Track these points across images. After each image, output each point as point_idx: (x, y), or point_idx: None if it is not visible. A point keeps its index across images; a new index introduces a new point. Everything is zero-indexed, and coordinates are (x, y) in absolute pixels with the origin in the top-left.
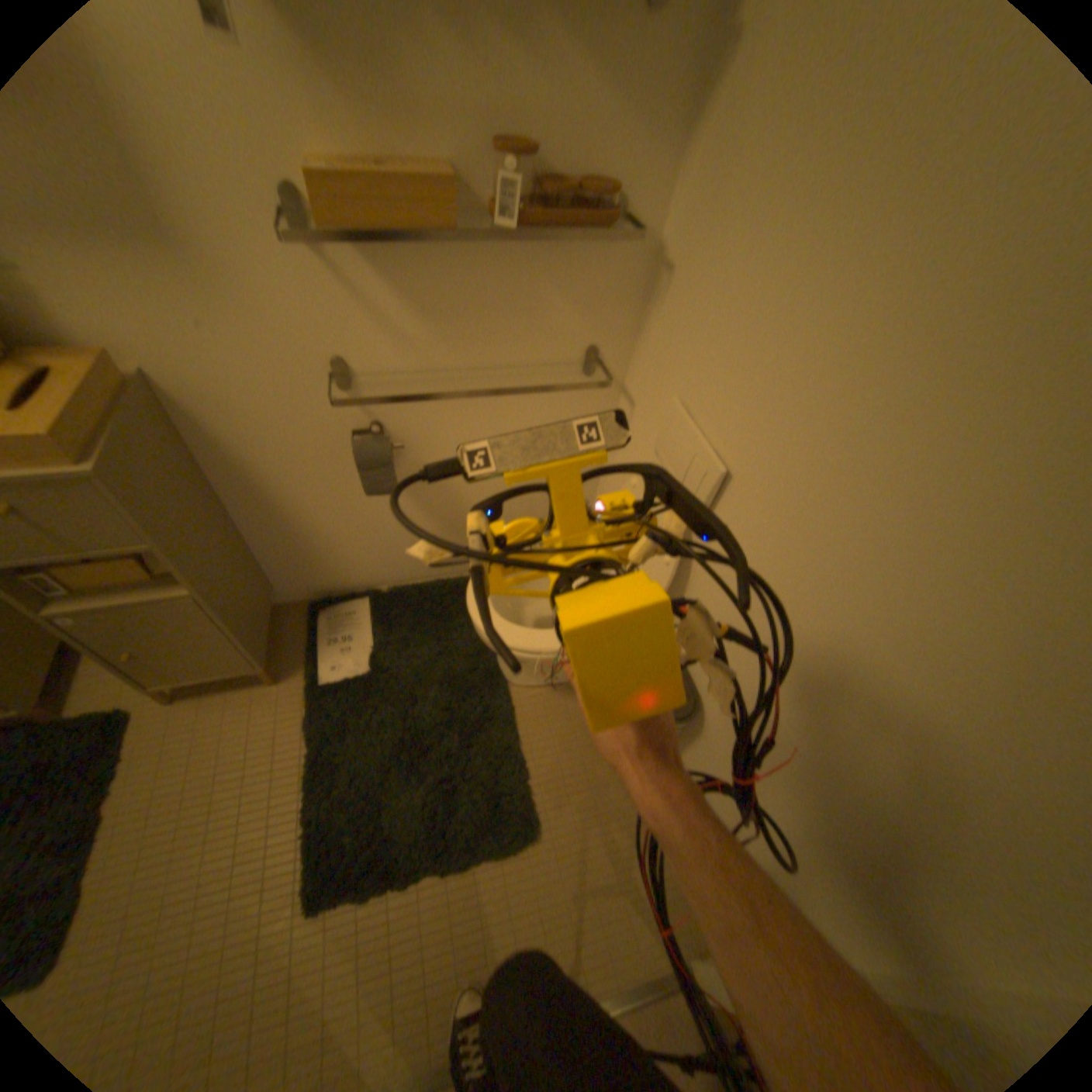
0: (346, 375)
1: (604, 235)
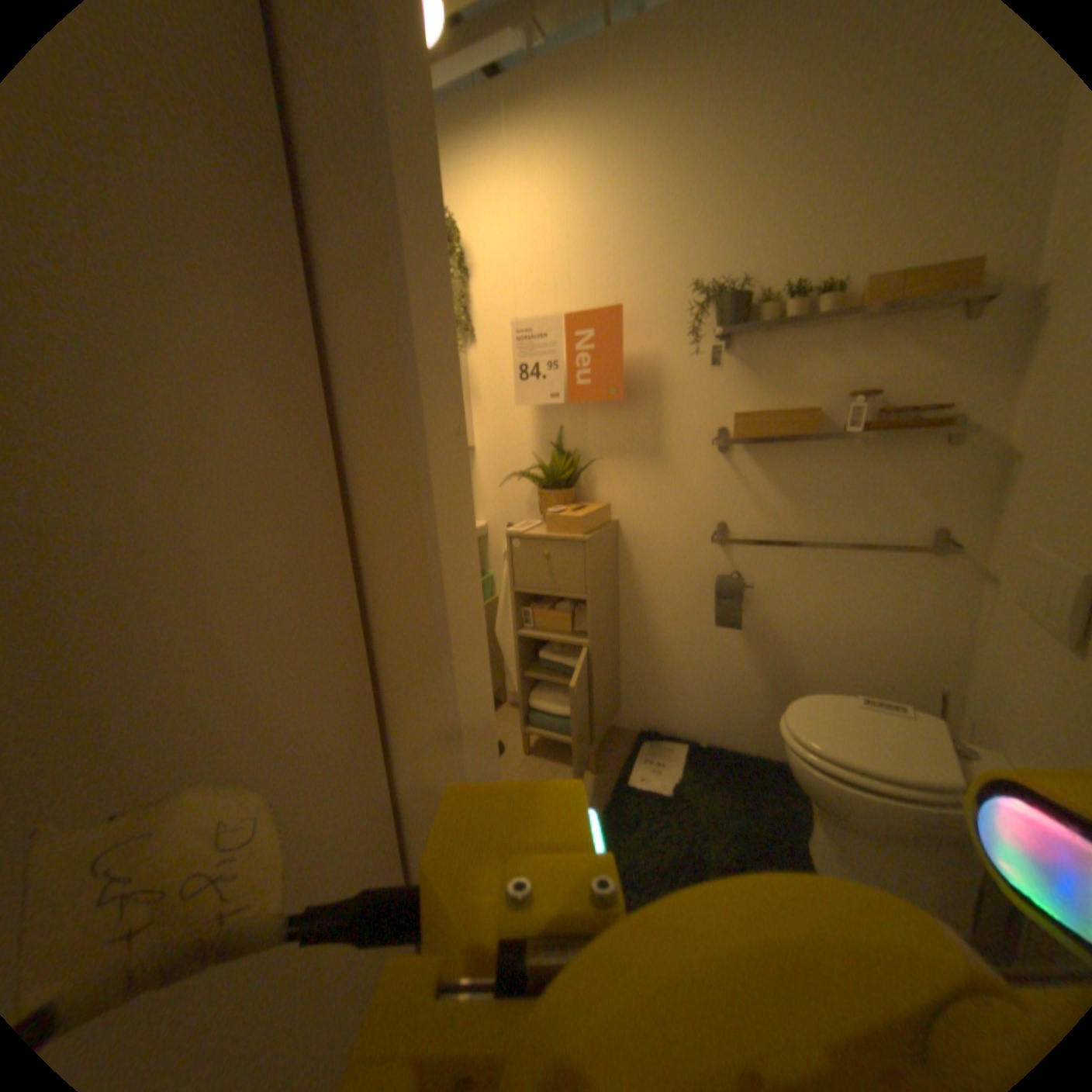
0: (727, 534)
1: (949, 441)
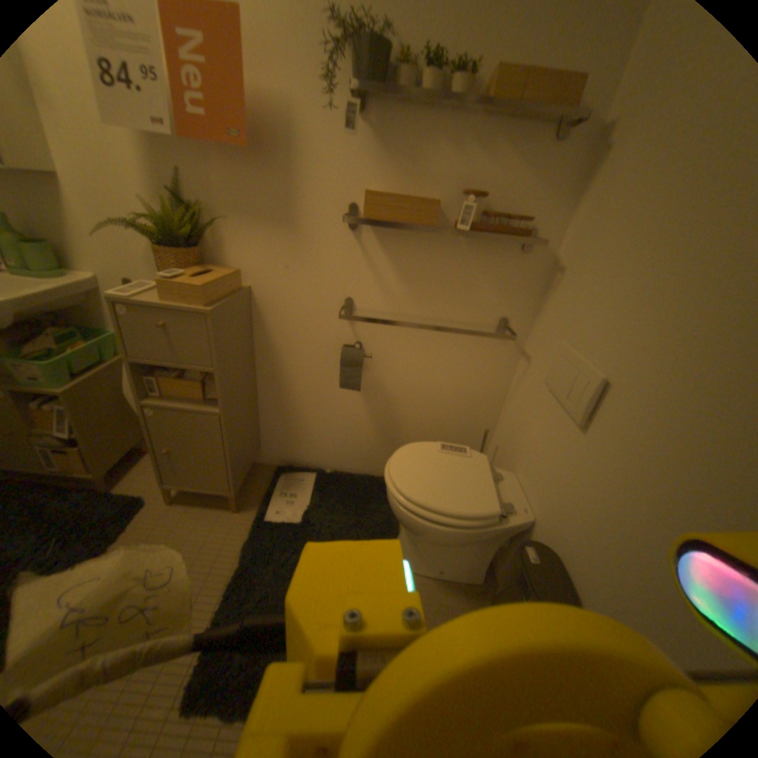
0: (352, 309)
1: (522, 249)
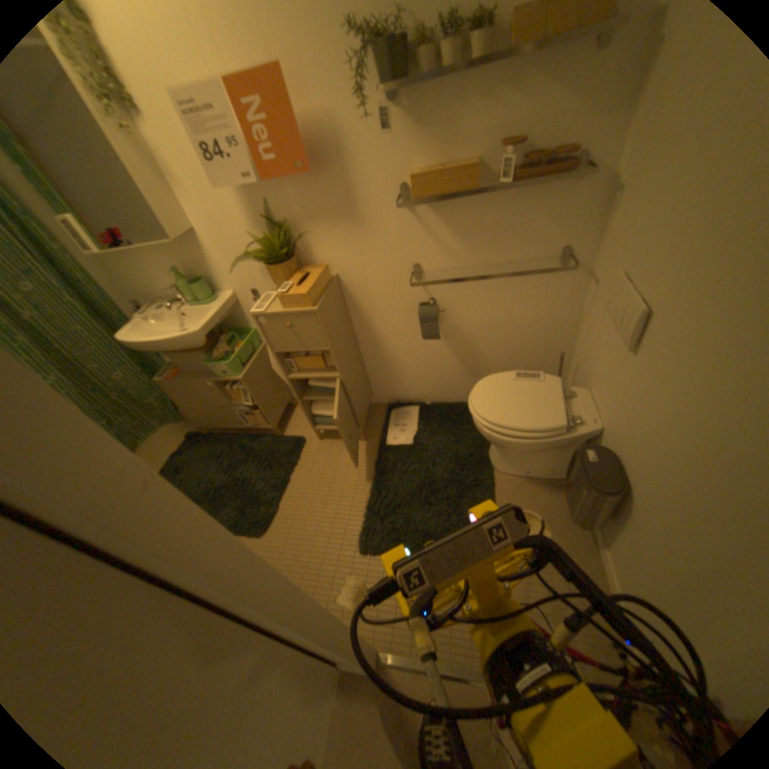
0: (419, 274)
1: (572, 178)
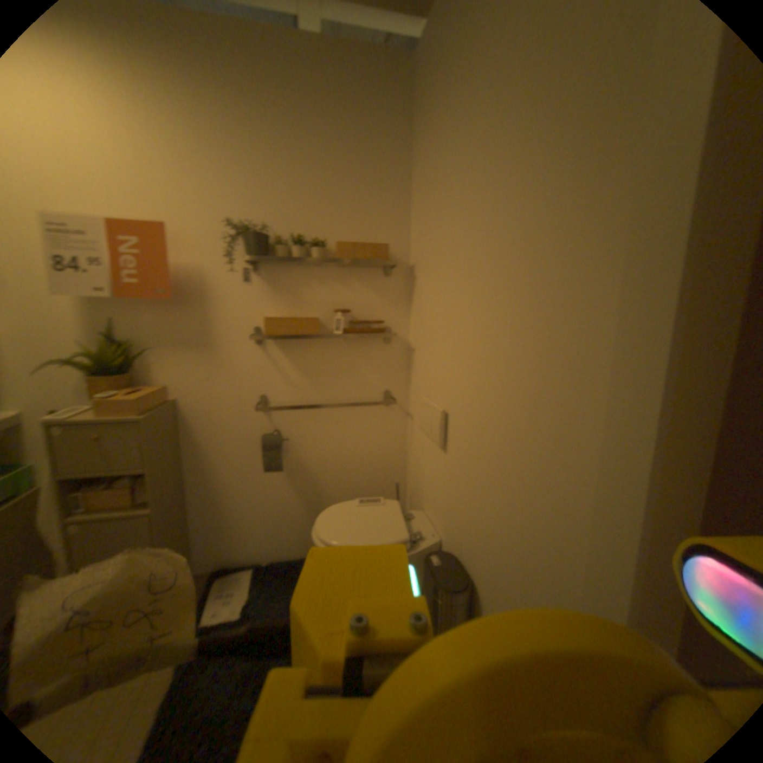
0: (266, 403)
1: (383, 341)
